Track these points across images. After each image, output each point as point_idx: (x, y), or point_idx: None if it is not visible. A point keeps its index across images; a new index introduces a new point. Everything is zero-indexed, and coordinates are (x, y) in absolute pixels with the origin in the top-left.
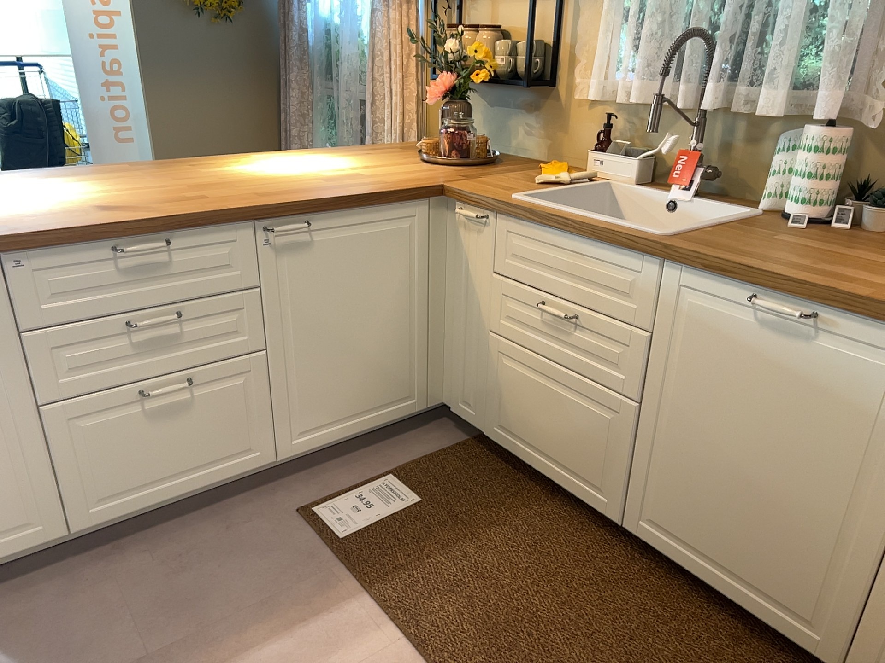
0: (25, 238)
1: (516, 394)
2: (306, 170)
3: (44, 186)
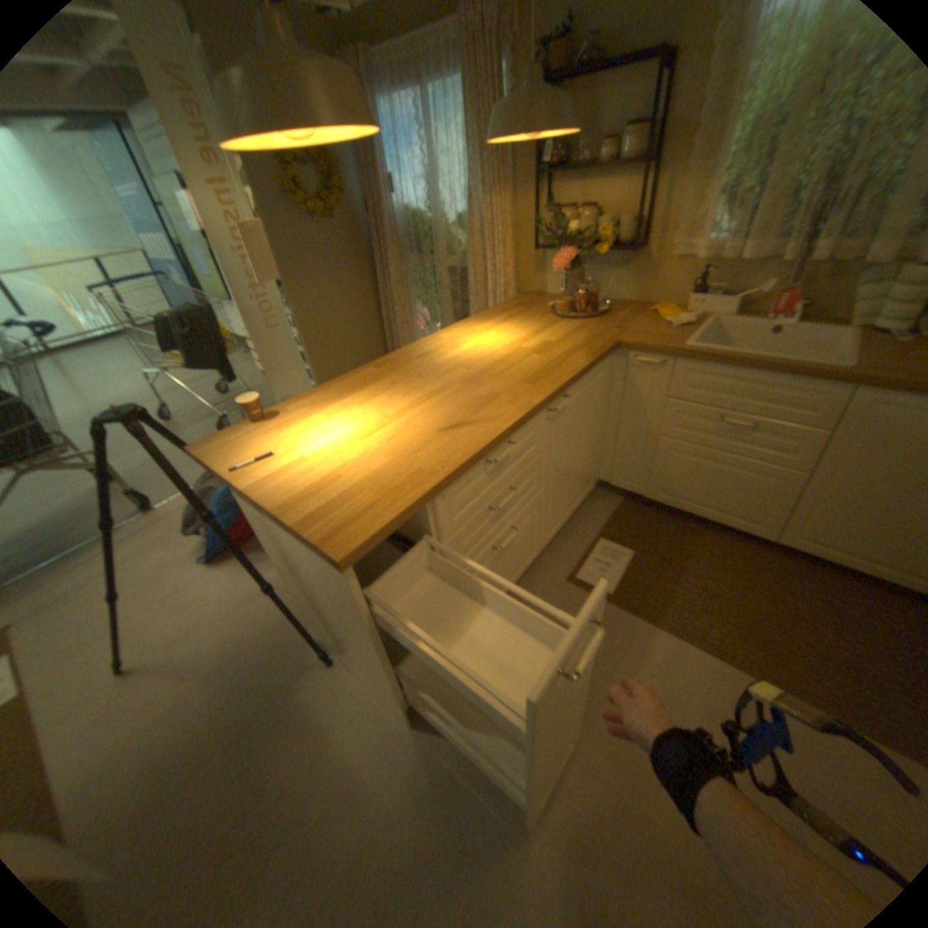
0: (446, 478)
1: (683, 473)
2: (504, 345)
3: (356, 409)
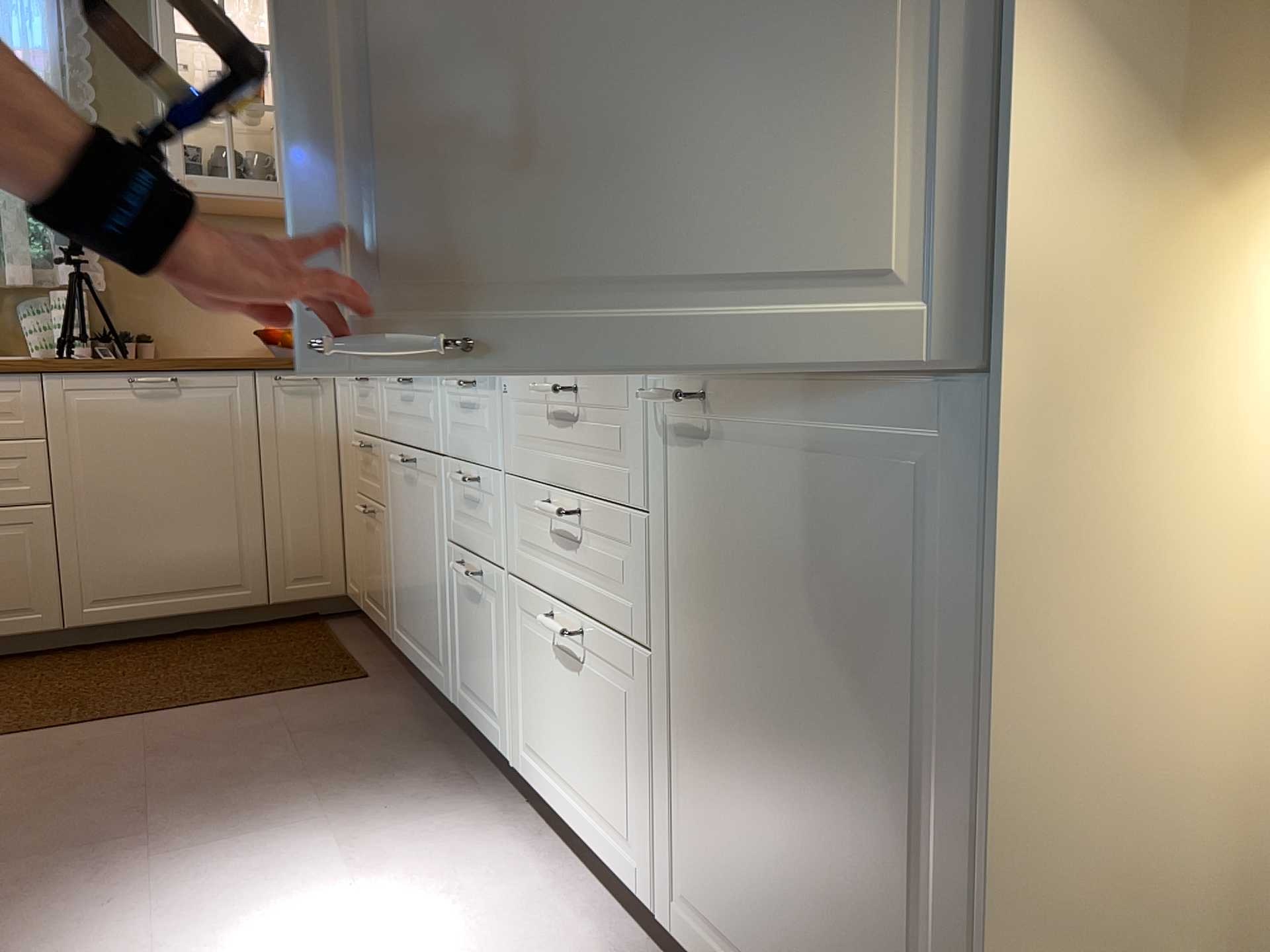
0: None
1: None
2: None
3: None
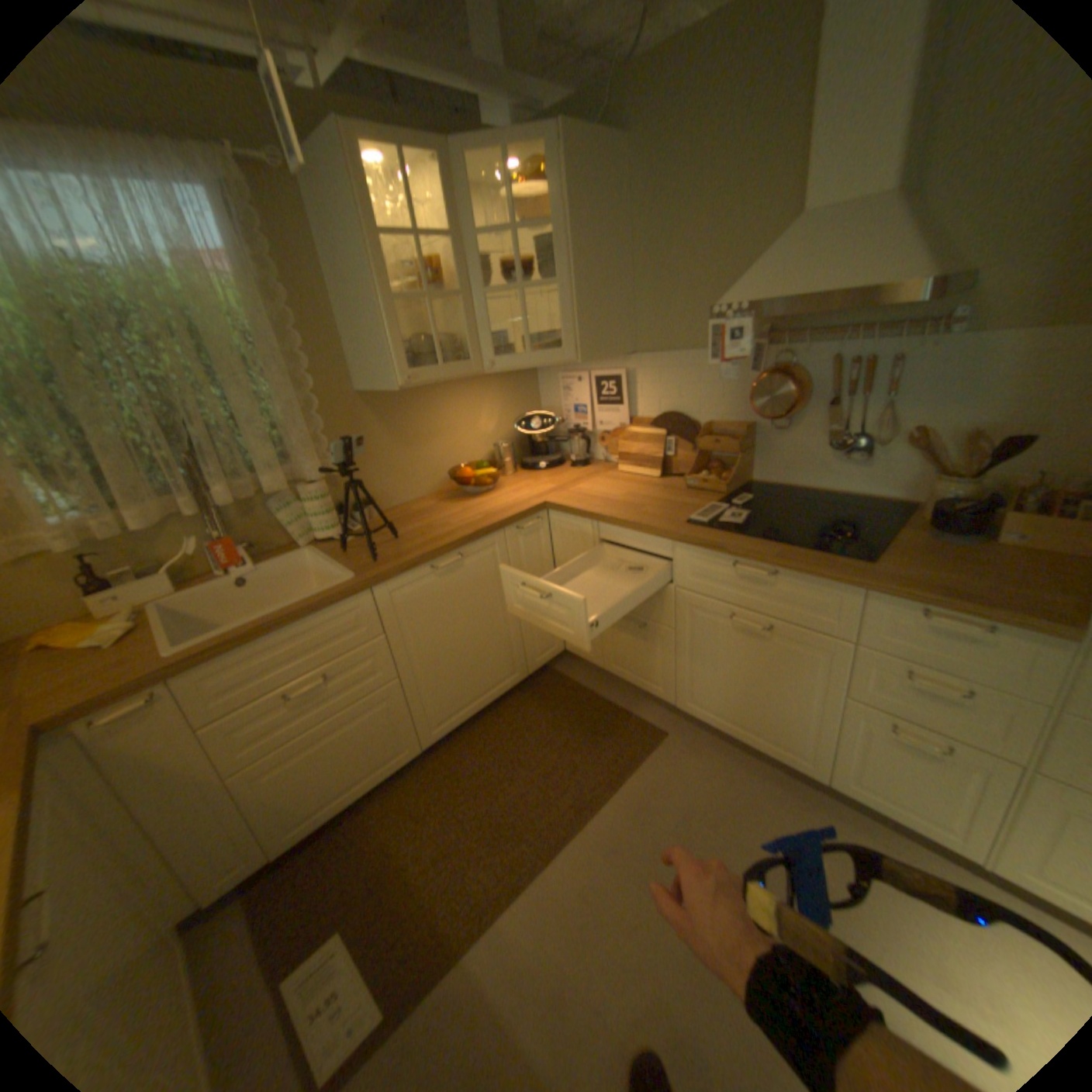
0: None
1: (294, 788)
2: None
3: None
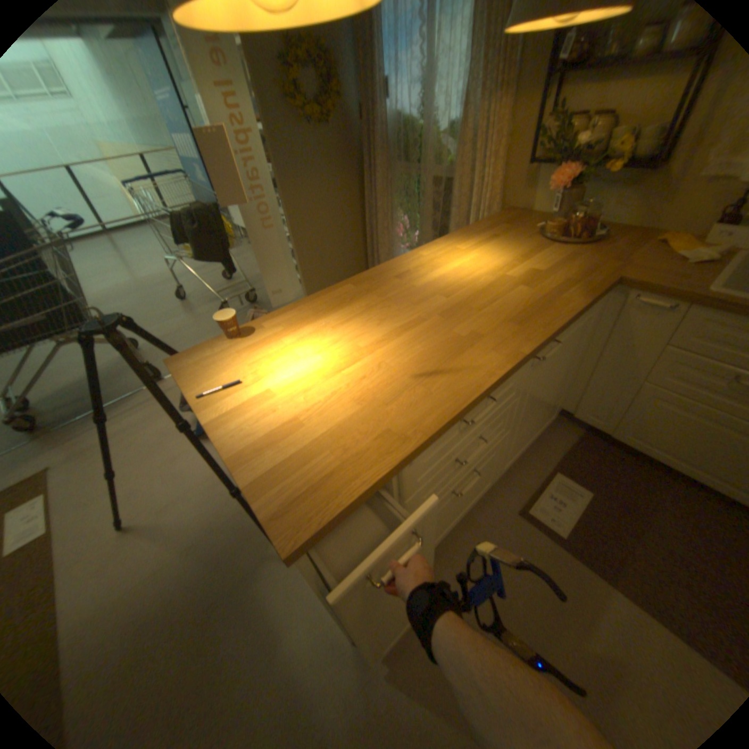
0: (419, 446)
1: (667, 424)
2: (488, 270)
3: (330, 335)
